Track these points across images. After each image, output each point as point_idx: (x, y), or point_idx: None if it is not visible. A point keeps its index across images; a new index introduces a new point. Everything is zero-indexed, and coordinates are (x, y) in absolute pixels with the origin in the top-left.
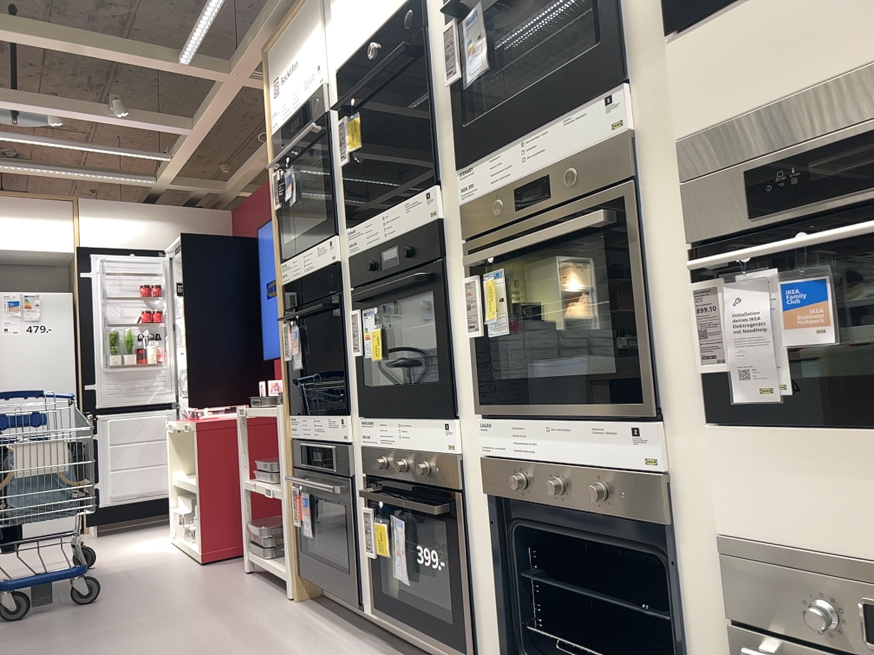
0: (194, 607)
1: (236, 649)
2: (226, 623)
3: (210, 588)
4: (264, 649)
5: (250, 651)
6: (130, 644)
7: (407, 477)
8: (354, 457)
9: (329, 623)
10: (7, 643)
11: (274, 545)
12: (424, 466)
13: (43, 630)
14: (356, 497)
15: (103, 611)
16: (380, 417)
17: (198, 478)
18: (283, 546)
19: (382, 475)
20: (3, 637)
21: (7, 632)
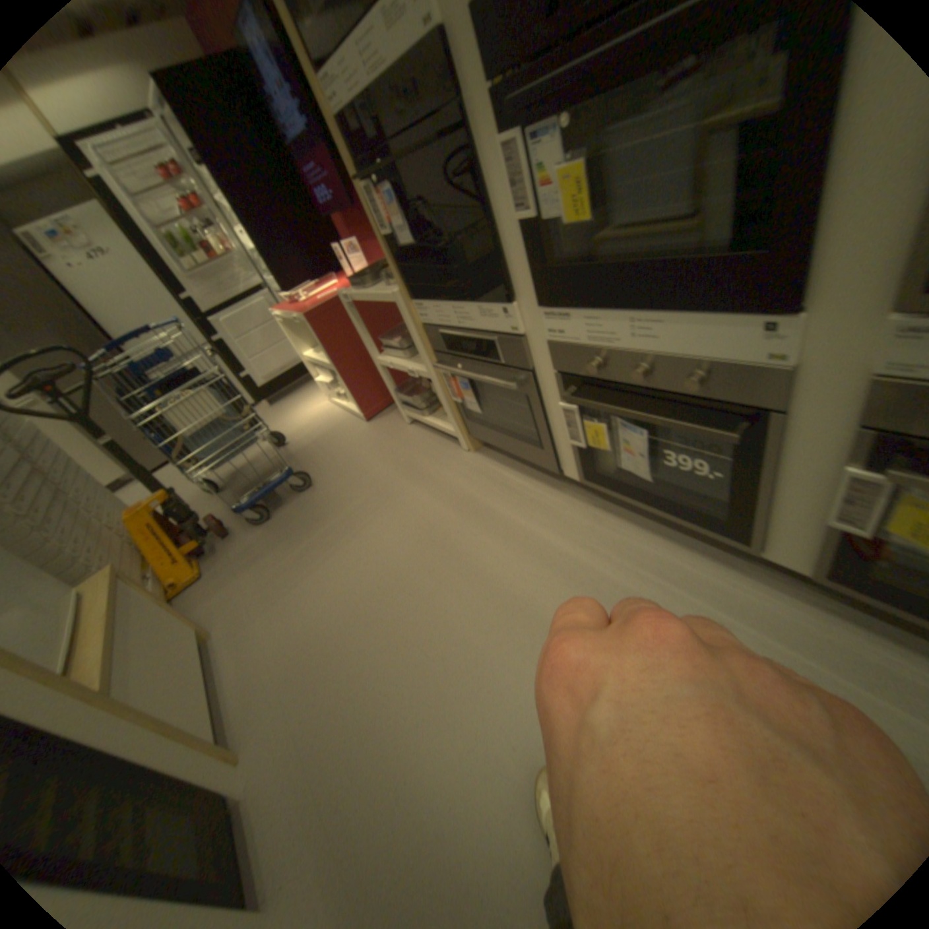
0: (390, 476)
1: (459, 525)
2: (430, 493)
3: (389, 450)
4: (484, 521)
5: (473, 527)
6: (367, 534)
7: (648, 382)
8: (530, 347)
9: (519, 475)
10: (272, 551)
11: (425, 404)
12: (698, 377)
13: (290, 529)
14: (540, 388)
15: (322, 496)
16: (584, 305)
17: (325, 356)
18: (433, 403)
19: (595, 374)
20: (264, 543)
21: (264, 537)
